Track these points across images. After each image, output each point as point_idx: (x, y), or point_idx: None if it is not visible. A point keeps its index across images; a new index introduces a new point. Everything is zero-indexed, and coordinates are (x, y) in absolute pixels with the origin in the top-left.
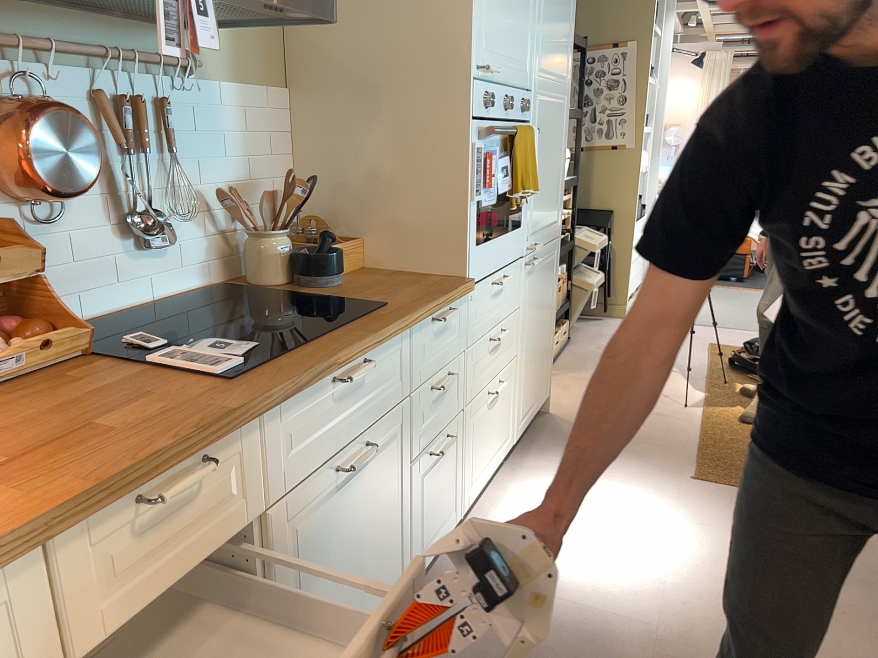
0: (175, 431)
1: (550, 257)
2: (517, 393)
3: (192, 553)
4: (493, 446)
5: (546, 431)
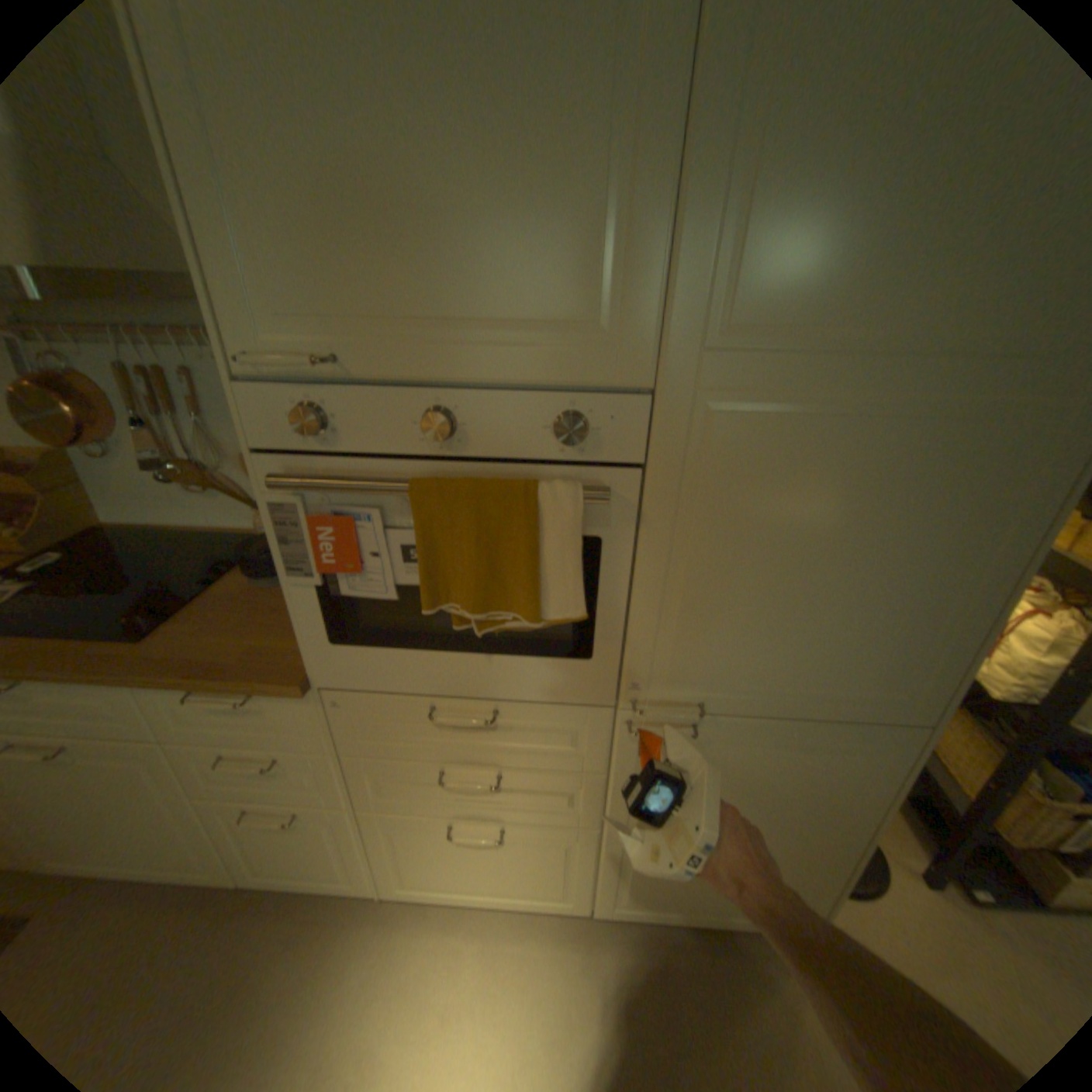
0: None
1: (834, 749)
2: (602, 873)
3: None
4: (485, 885)
5: (735, 970)
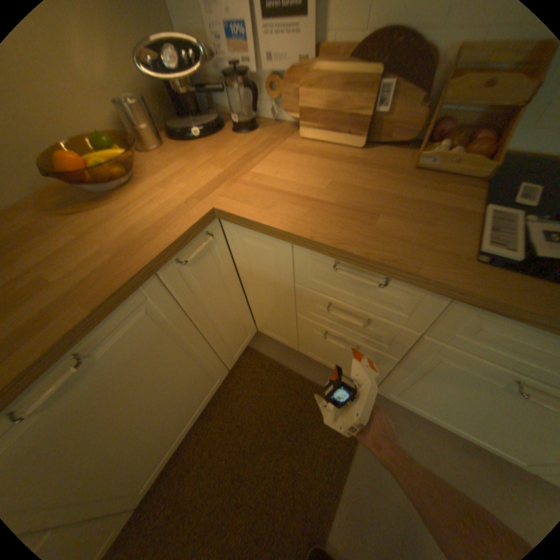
0: (383, 253)
1: None
2: None
3: (366, 305)
4: None
5: None
